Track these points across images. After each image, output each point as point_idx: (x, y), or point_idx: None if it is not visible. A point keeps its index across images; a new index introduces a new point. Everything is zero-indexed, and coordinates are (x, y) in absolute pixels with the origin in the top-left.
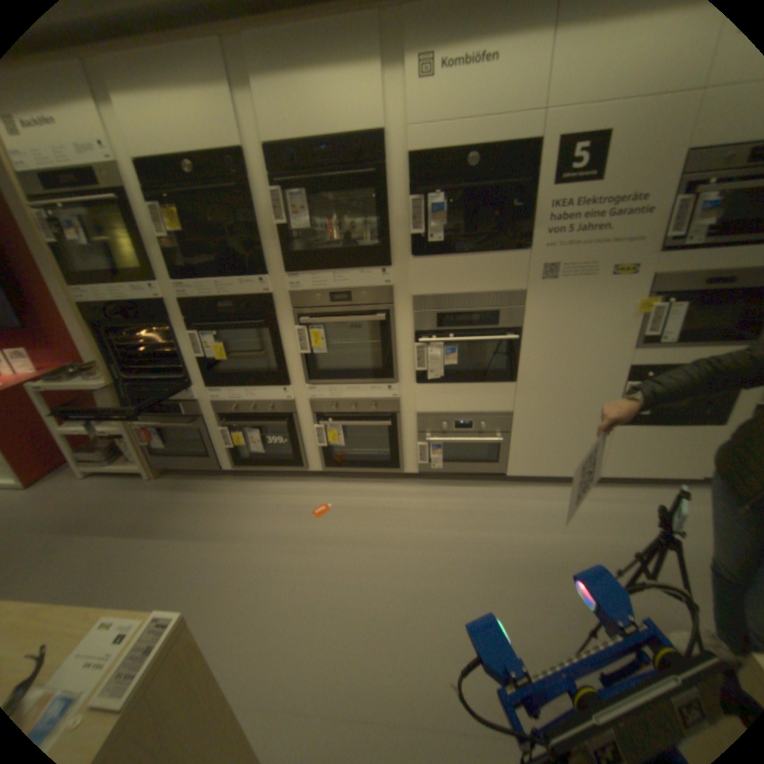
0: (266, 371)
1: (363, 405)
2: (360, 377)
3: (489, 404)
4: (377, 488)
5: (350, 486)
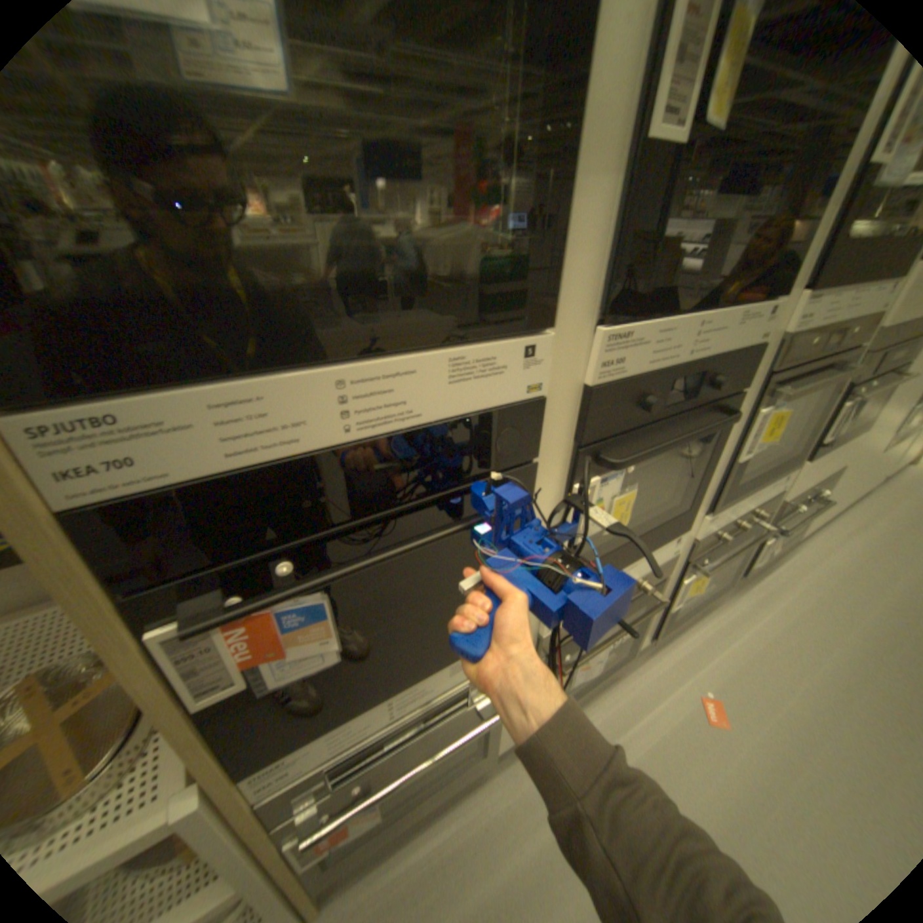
0: (666, 517)
1: (752, 518)
2: (774, 475)
3: (840, 465)
4: (709, 627)
5: (679, 645)
